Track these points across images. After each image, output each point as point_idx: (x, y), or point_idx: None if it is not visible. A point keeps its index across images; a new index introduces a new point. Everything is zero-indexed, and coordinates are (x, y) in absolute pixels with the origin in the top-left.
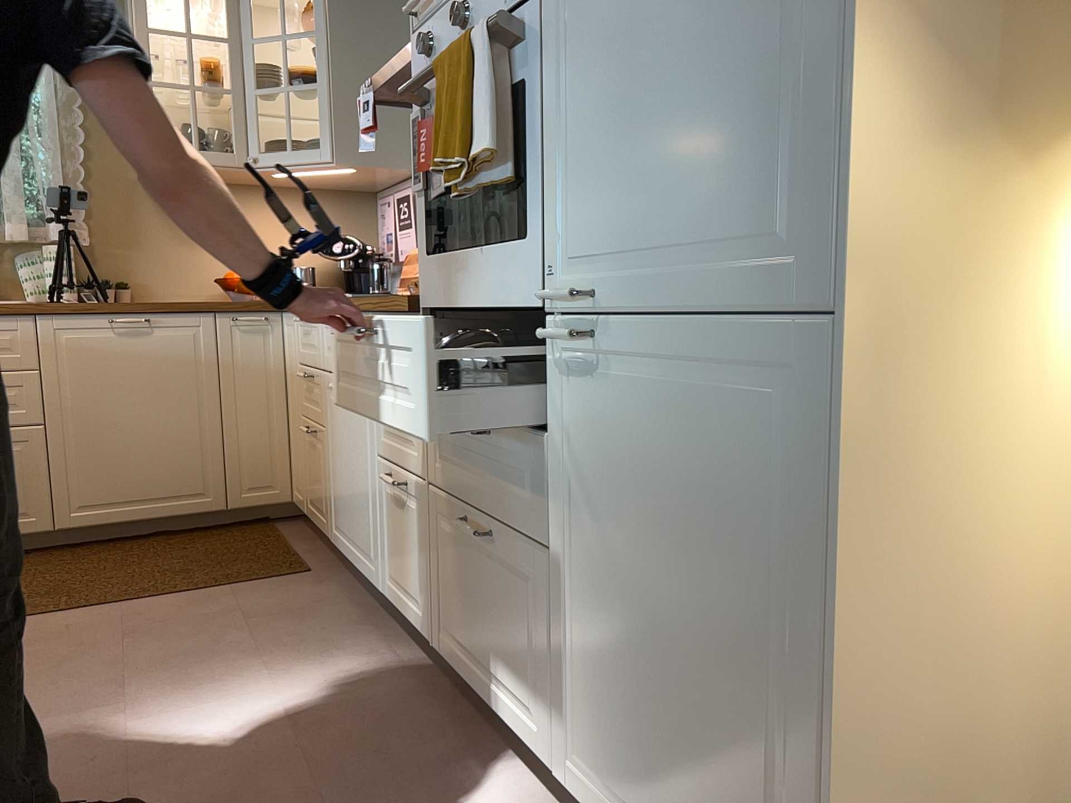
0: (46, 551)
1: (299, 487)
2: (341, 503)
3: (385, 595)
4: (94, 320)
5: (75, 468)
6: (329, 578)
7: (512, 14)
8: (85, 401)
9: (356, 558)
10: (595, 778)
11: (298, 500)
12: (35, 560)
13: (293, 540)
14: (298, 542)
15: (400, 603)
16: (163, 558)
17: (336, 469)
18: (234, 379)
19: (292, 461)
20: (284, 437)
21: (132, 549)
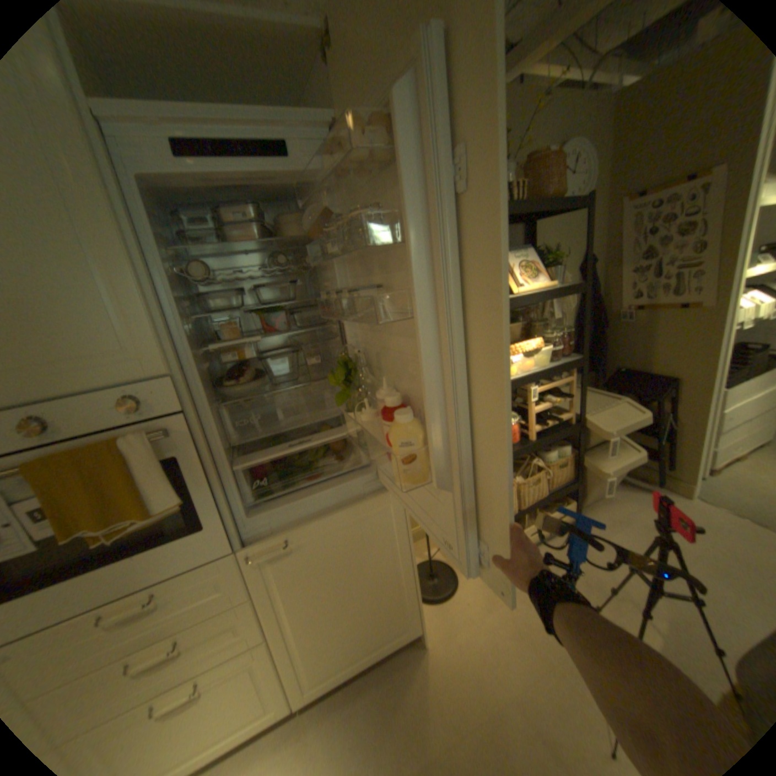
0: None
1: None
2: None
3: None
4: None
5: None
6: None
7: (165, 431)
8: None
9: None
10: (316, 683)
11: None
12: None
13: None
14: None
15: None
16: None
17: None
18: None
19: None
20: None
21: None
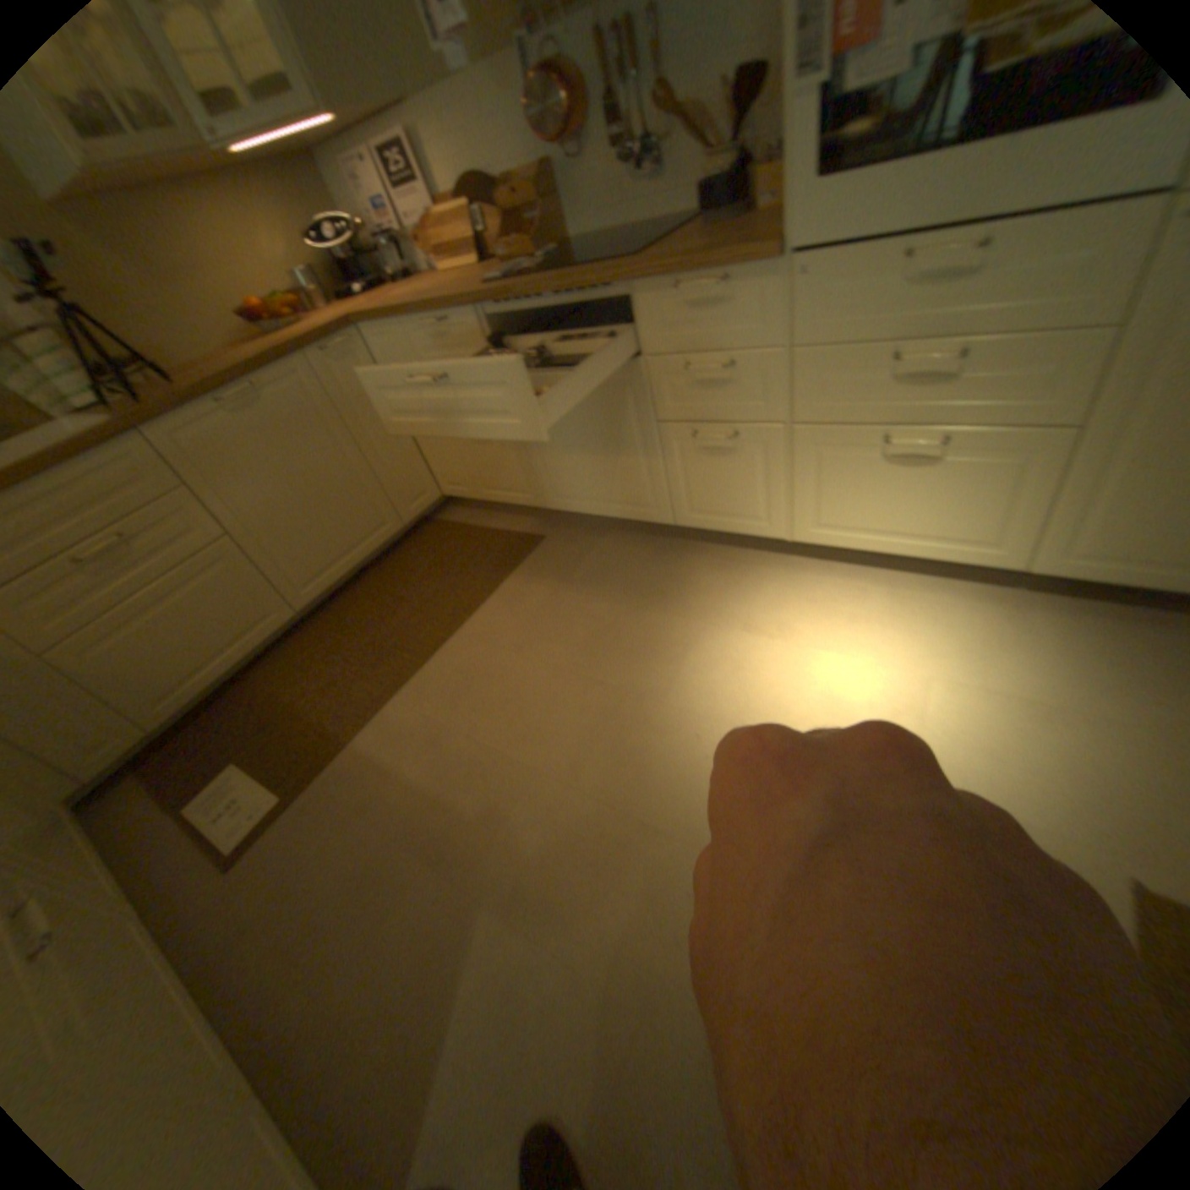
0: (292, 630)
1: (454, 481)
2: (568, 474)
3: (672, 523)
4: (195, 405)
5: (275, 556)
6: (564, 534)
7: None
8: (243, 492)
9: (608, 510)
10: (1104, 555)
11: (455, 491)
12: (301, 642)
13: (477, 522)
14: (485, 522)
15: (713, 523)
16: (407, 585)
17: (546, 450)
18: (350, 410)
19: (428, 463)
20: (411, 444)
21: (365, 591)
